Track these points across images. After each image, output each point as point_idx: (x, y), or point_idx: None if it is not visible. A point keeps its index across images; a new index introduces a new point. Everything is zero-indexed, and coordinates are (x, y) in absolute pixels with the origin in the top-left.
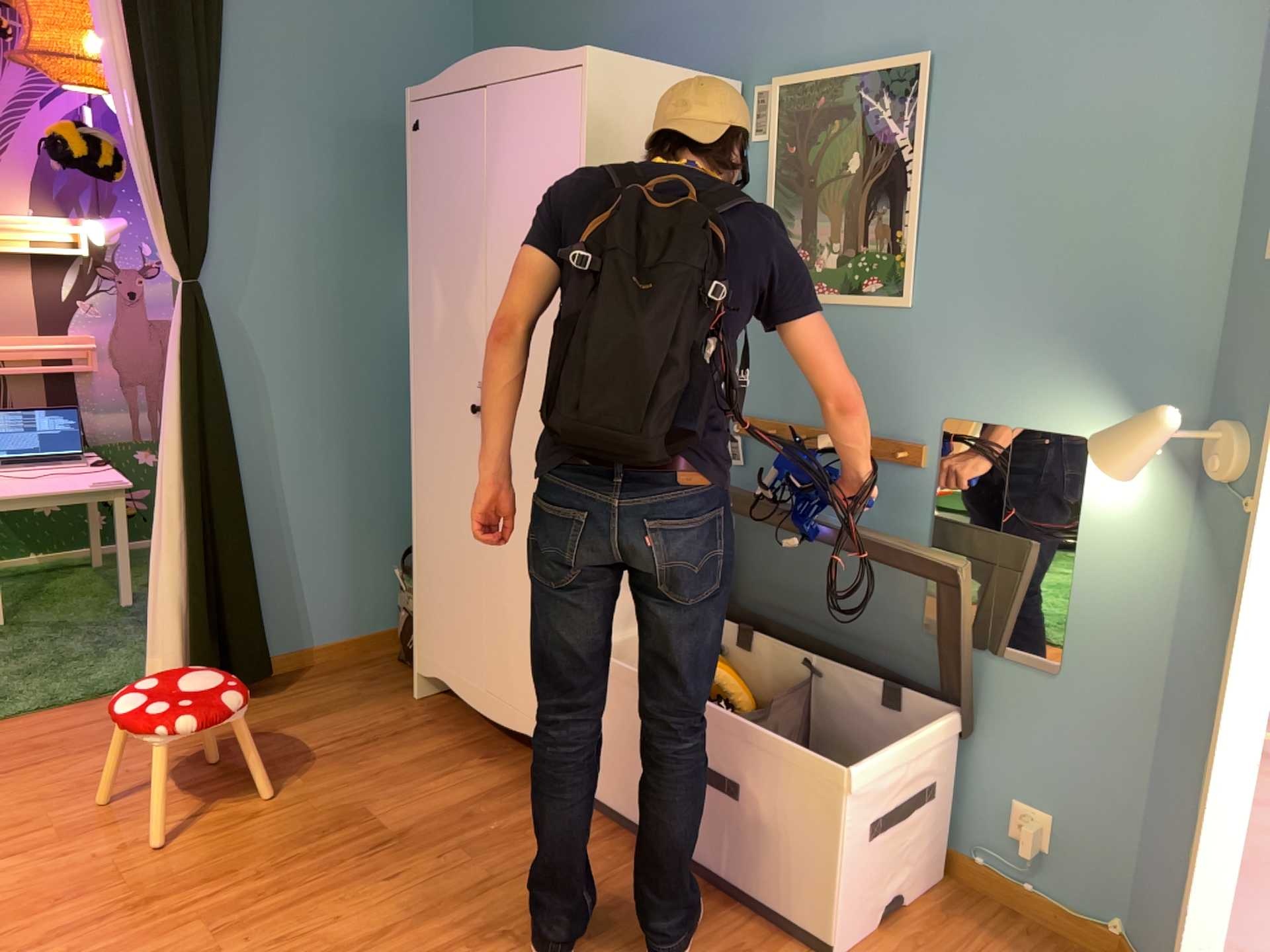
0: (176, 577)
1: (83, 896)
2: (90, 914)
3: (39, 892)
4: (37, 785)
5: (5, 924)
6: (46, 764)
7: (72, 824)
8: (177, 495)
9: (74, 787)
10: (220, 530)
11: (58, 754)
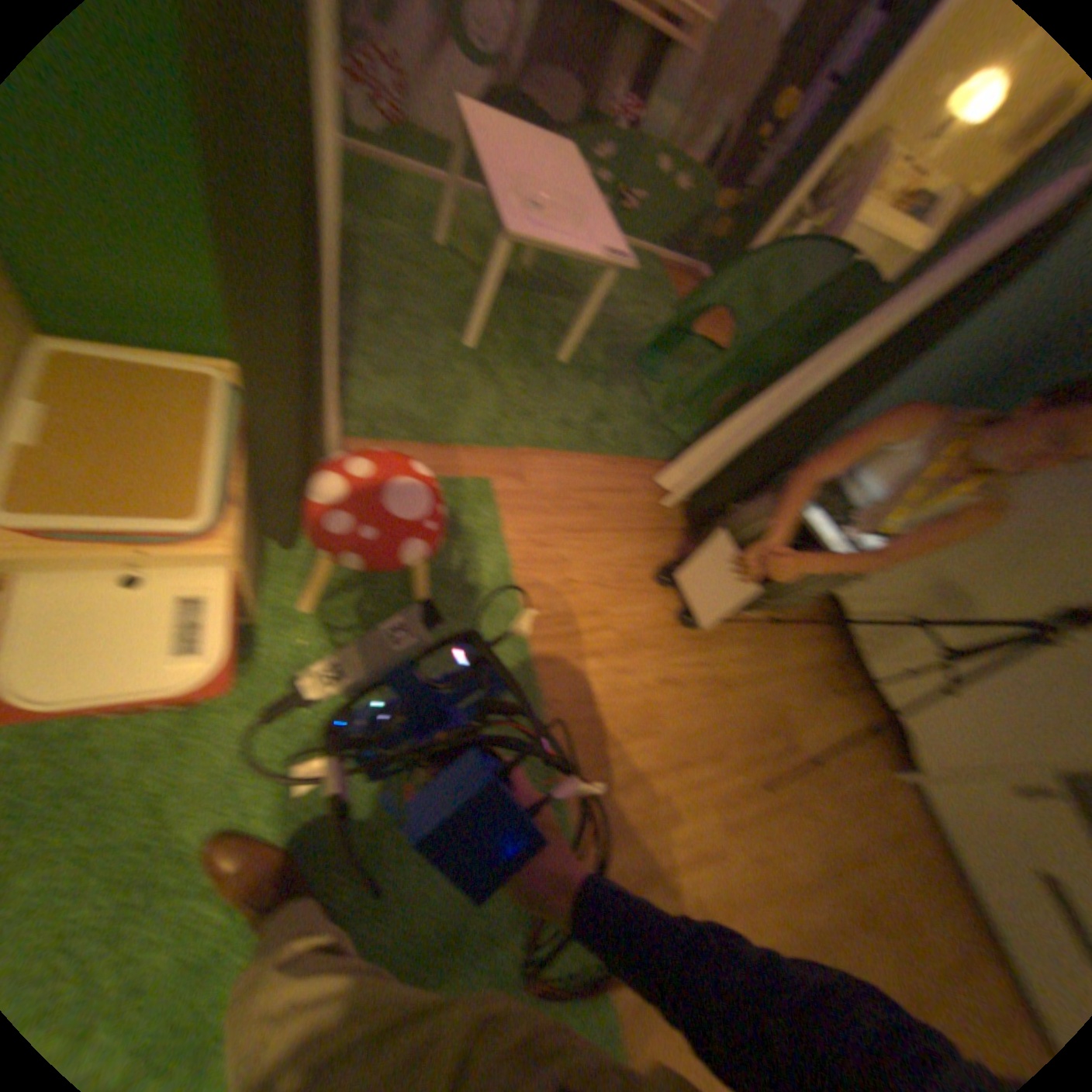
0: (745, 445)
1: (646, 739)
2: (653, 765)
3: (620, 718)
4: (599, 566)
5: (606, 748)
6: (600, 539)
7: (627, 634)
8: (811, 394)
9: (621, 584)
10: (814, 440)
11: (606, 531)
